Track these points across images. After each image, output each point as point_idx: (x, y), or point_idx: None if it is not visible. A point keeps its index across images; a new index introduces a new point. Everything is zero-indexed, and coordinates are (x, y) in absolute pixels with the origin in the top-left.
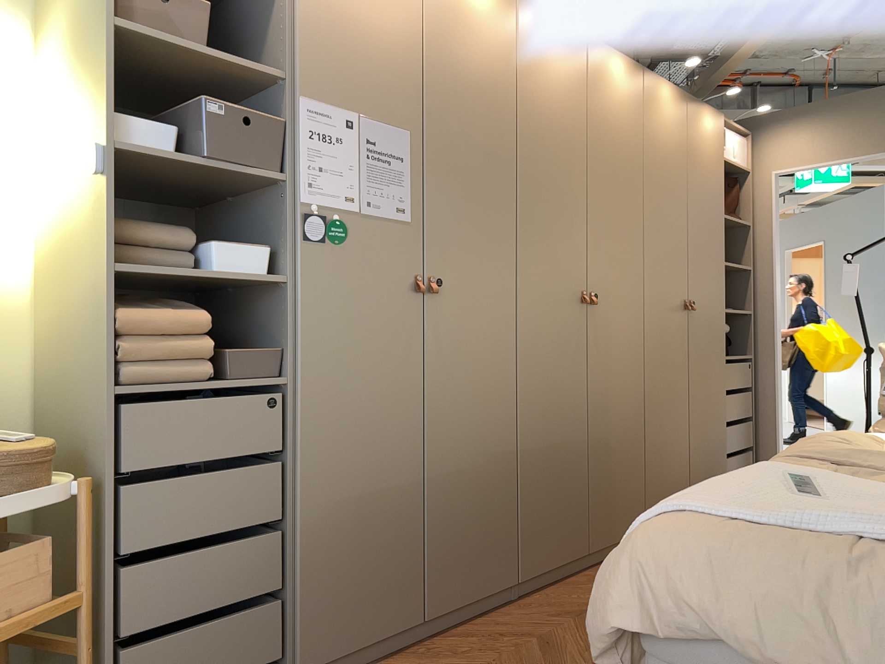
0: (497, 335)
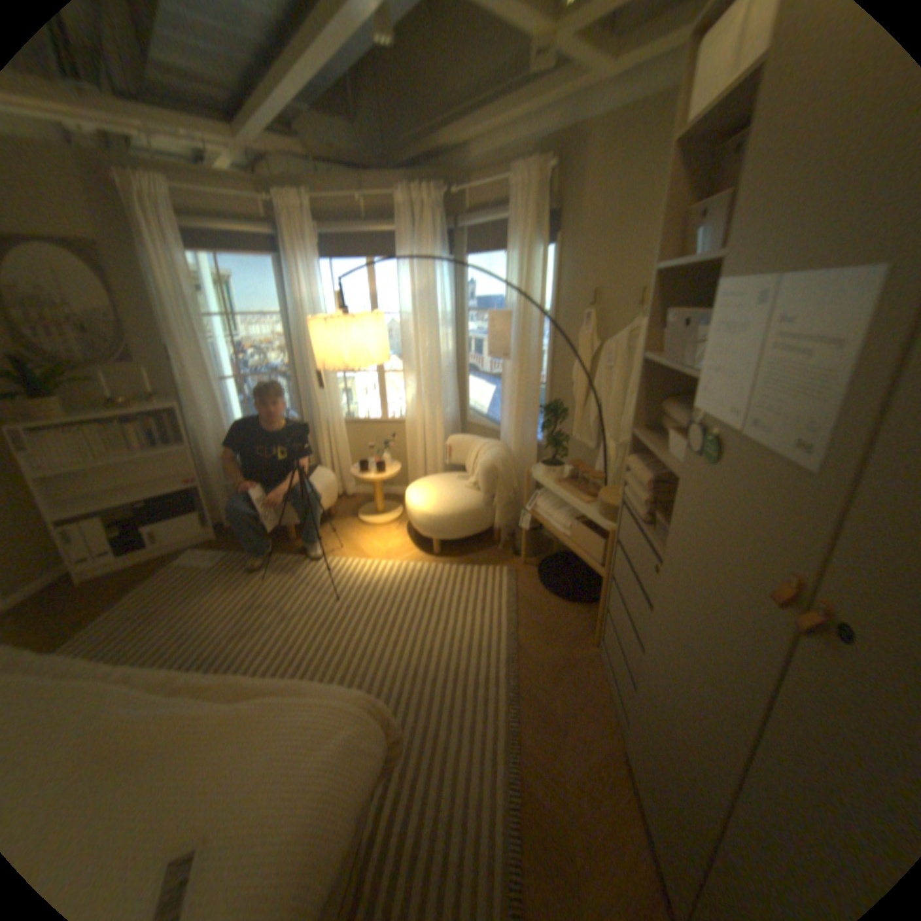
0: None
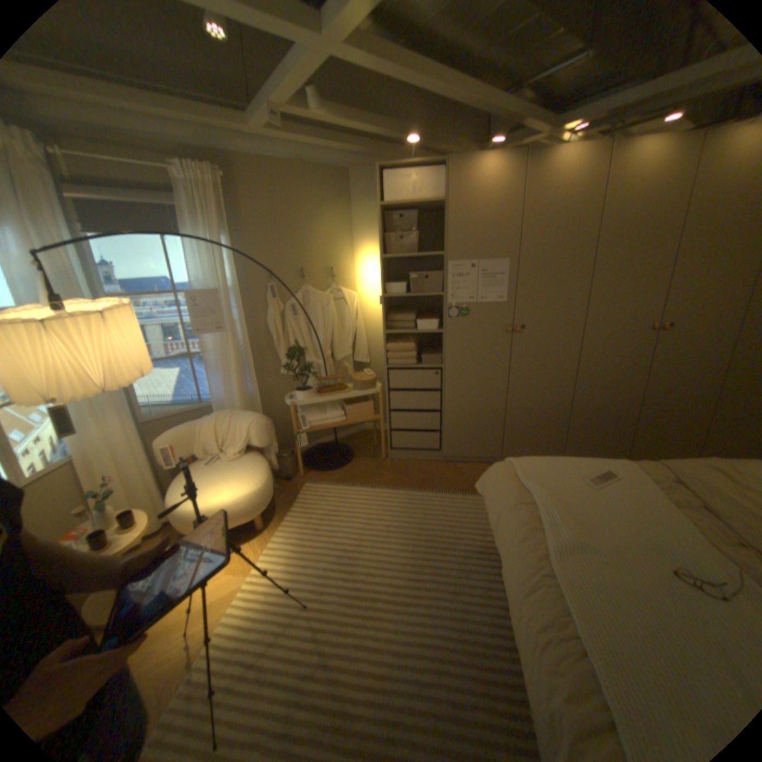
0: (561, 350)
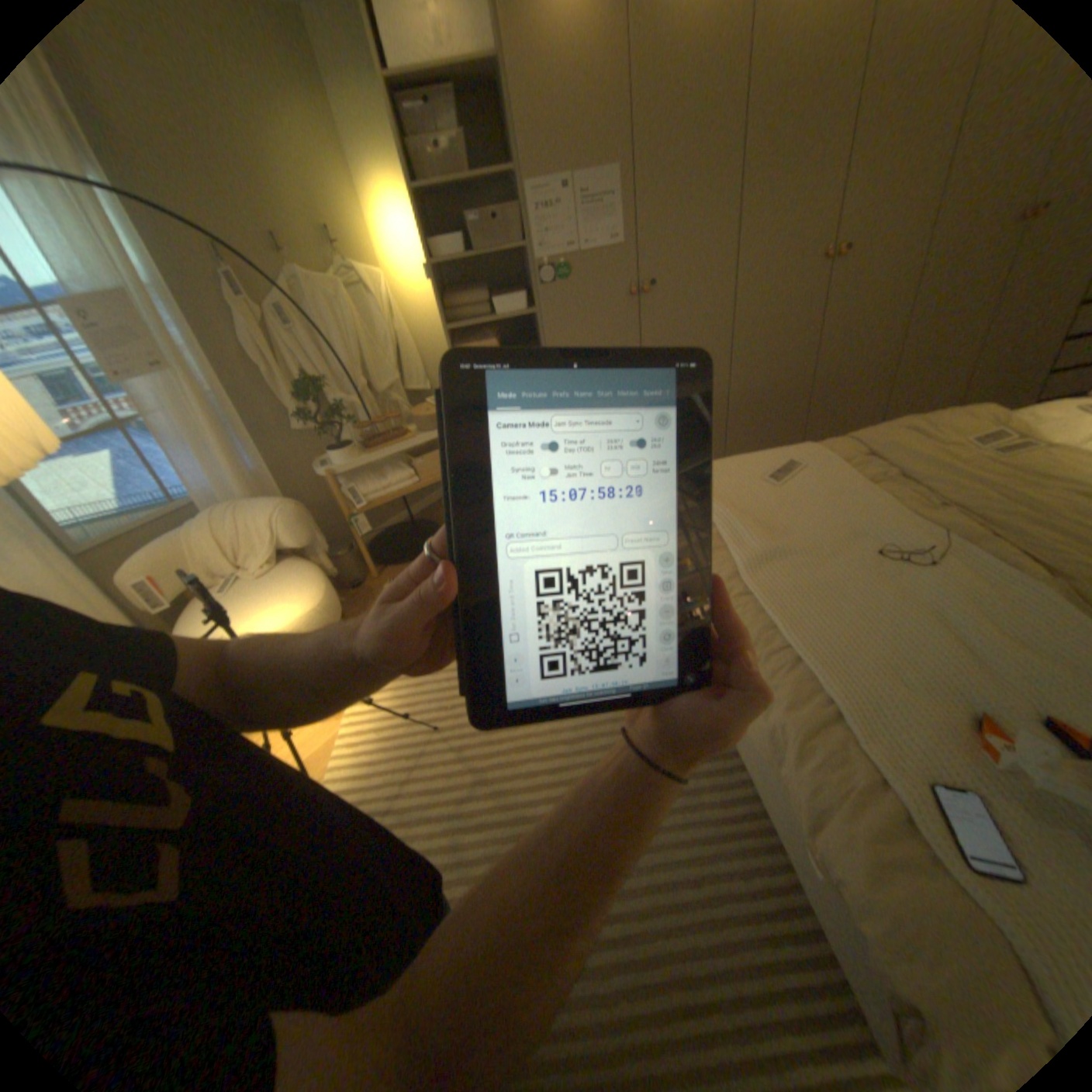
0: (708, 313)
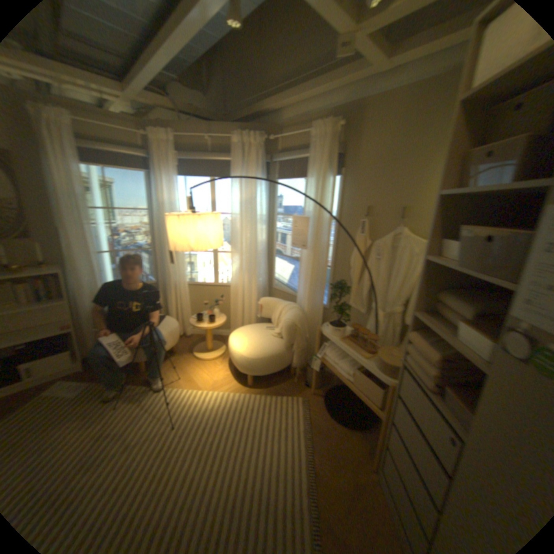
0: None
